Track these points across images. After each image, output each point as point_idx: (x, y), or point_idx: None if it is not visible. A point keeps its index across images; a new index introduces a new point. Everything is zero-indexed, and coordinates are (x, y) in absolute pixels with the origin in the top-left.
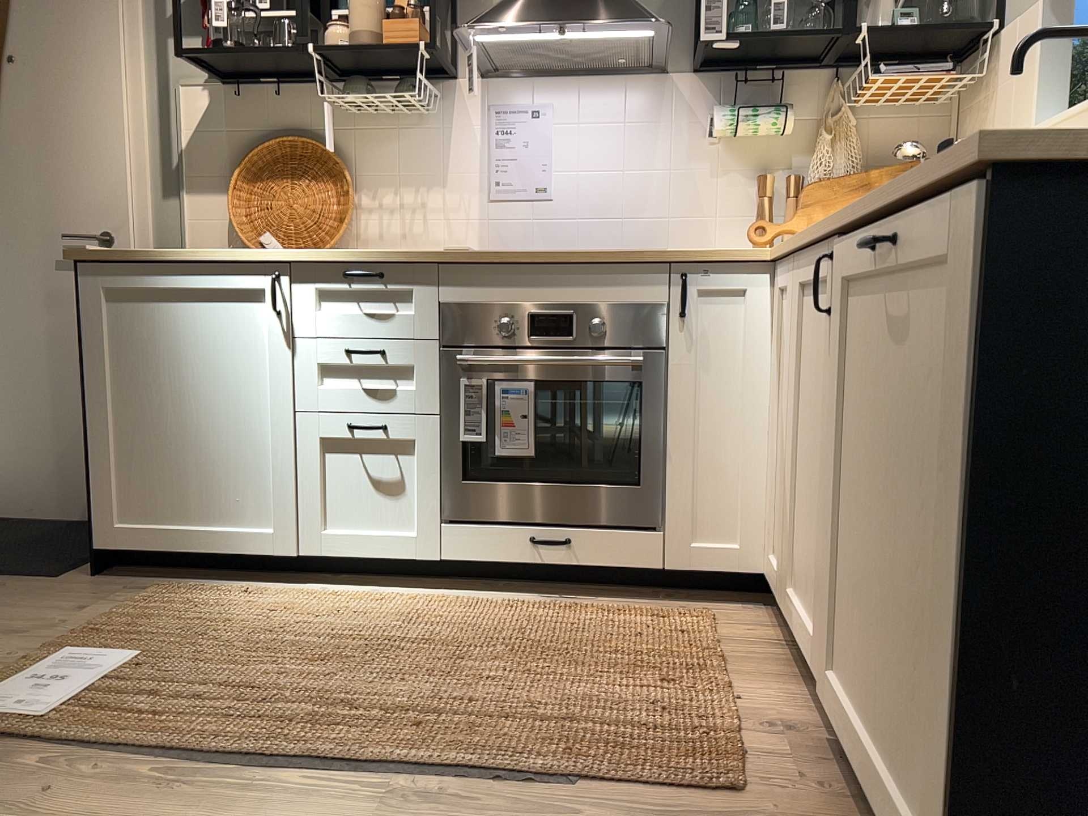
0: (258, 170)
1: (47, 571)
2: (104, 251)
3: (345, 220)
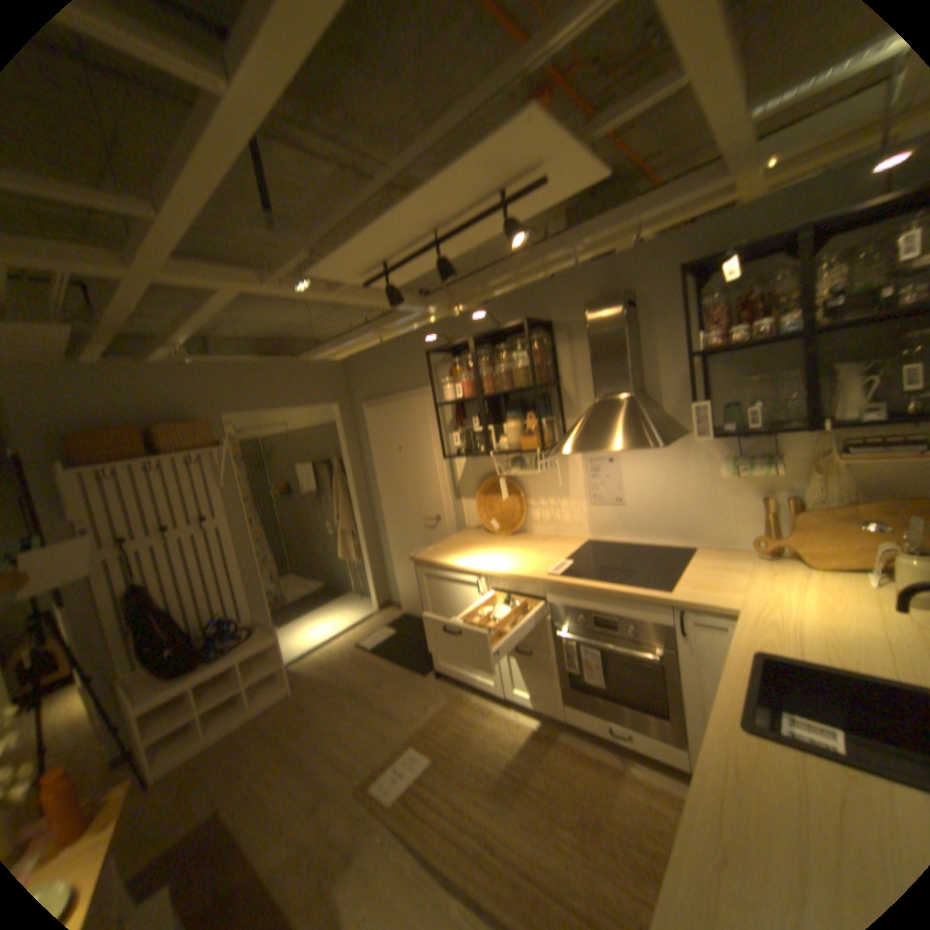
0: (486, 488)
1: (422, 669)
2: (421, 557)
3: (523, 515)
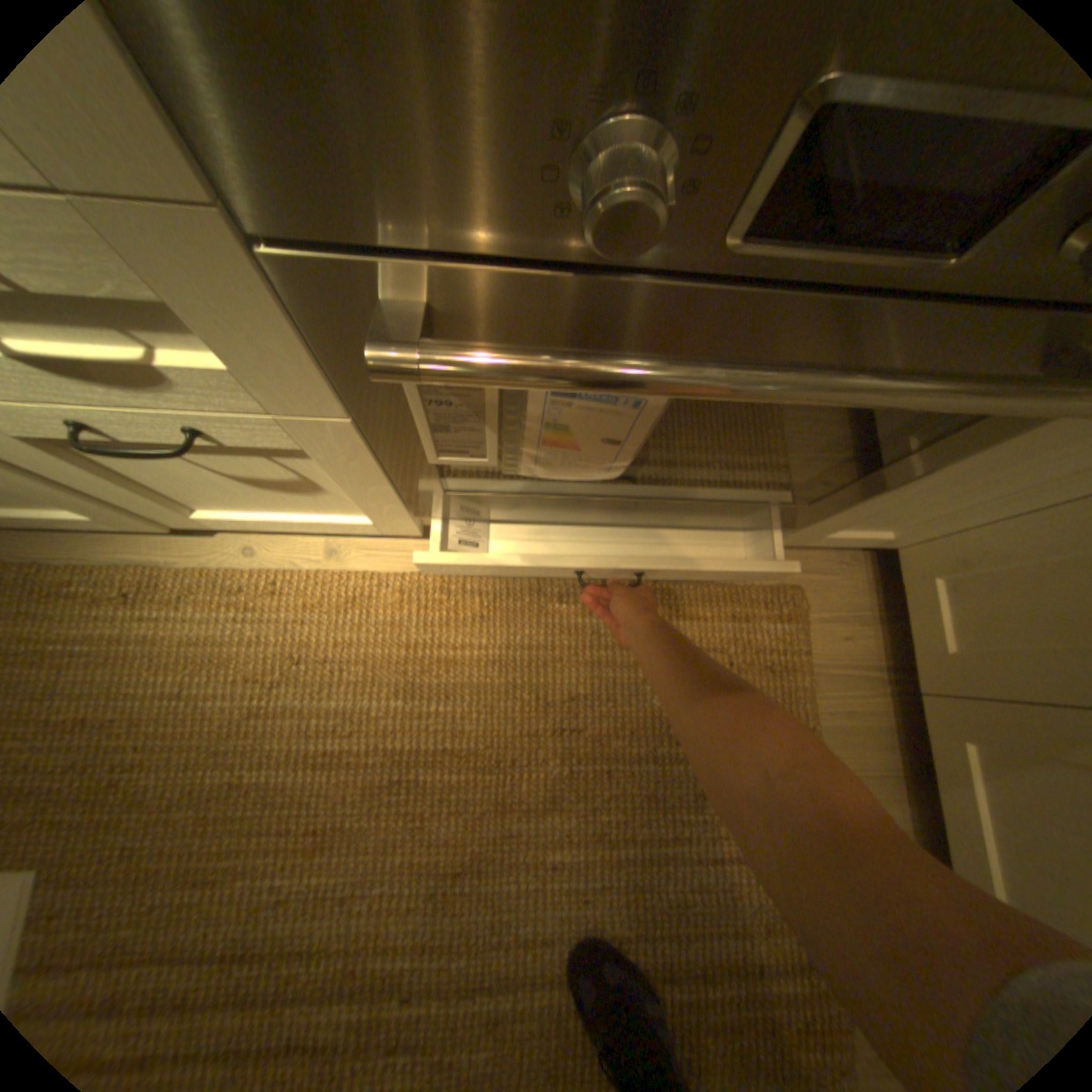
0: None
1: None
2: None
3: None
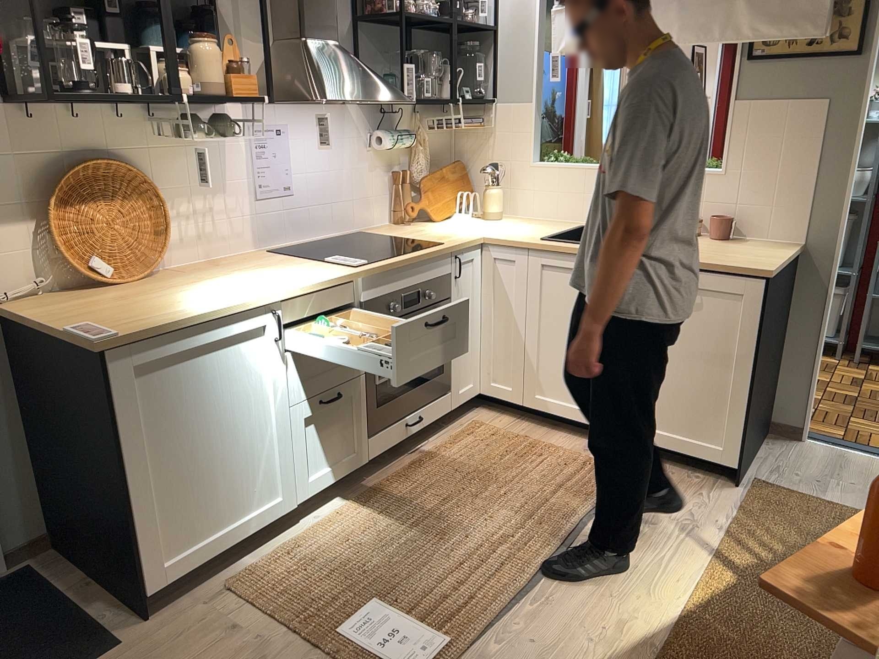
0: (66, 195)
1: (97, 647)
2: (138, 332)
3: (171, 235)
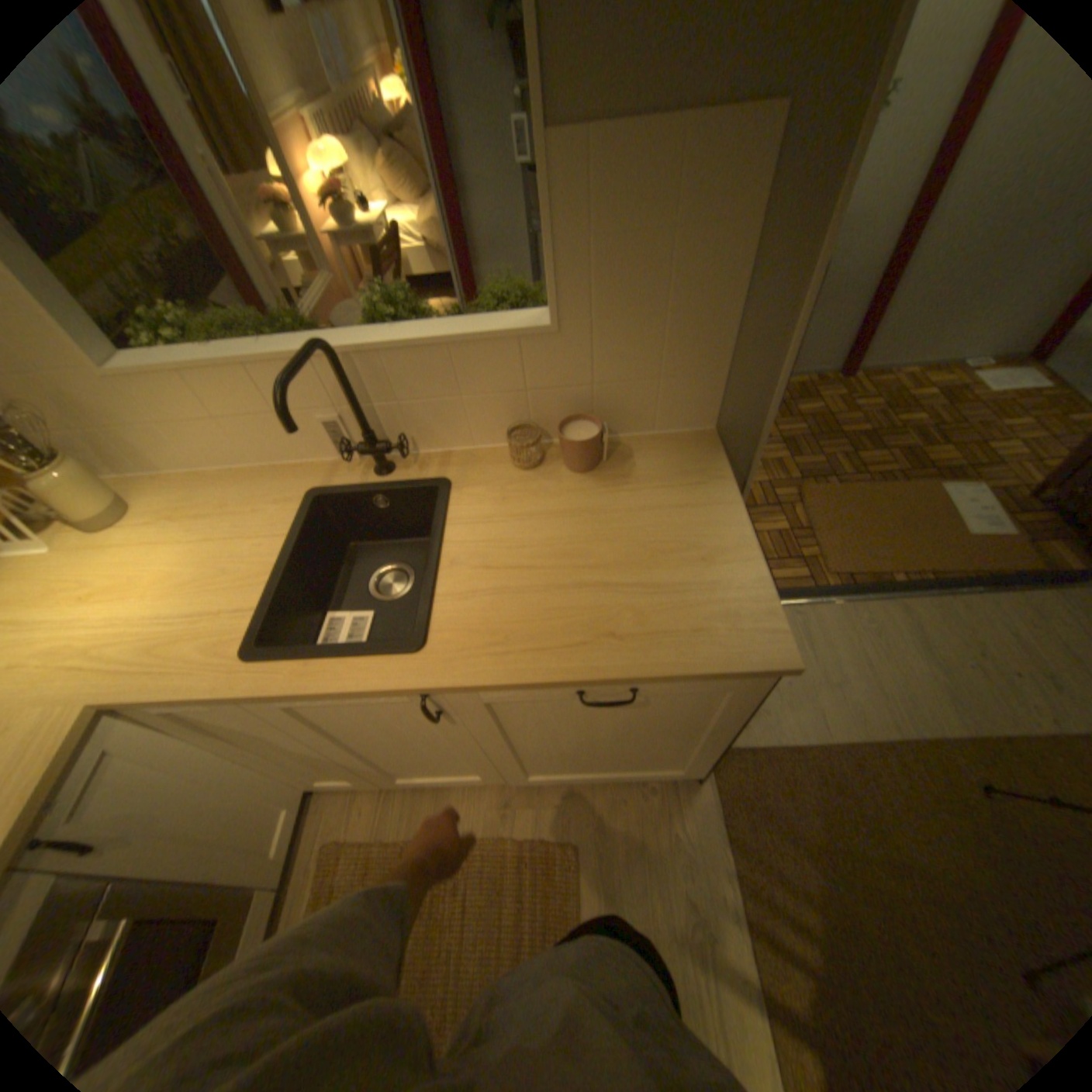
0: None
1: None
2: None
3: None
